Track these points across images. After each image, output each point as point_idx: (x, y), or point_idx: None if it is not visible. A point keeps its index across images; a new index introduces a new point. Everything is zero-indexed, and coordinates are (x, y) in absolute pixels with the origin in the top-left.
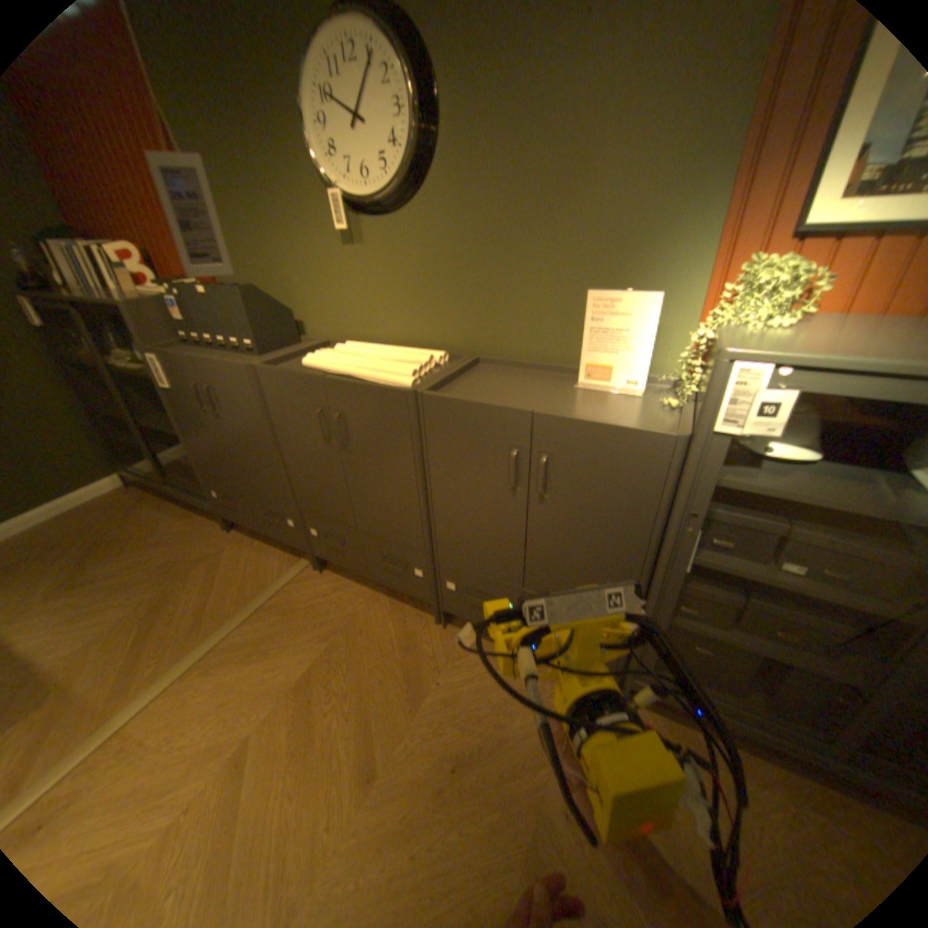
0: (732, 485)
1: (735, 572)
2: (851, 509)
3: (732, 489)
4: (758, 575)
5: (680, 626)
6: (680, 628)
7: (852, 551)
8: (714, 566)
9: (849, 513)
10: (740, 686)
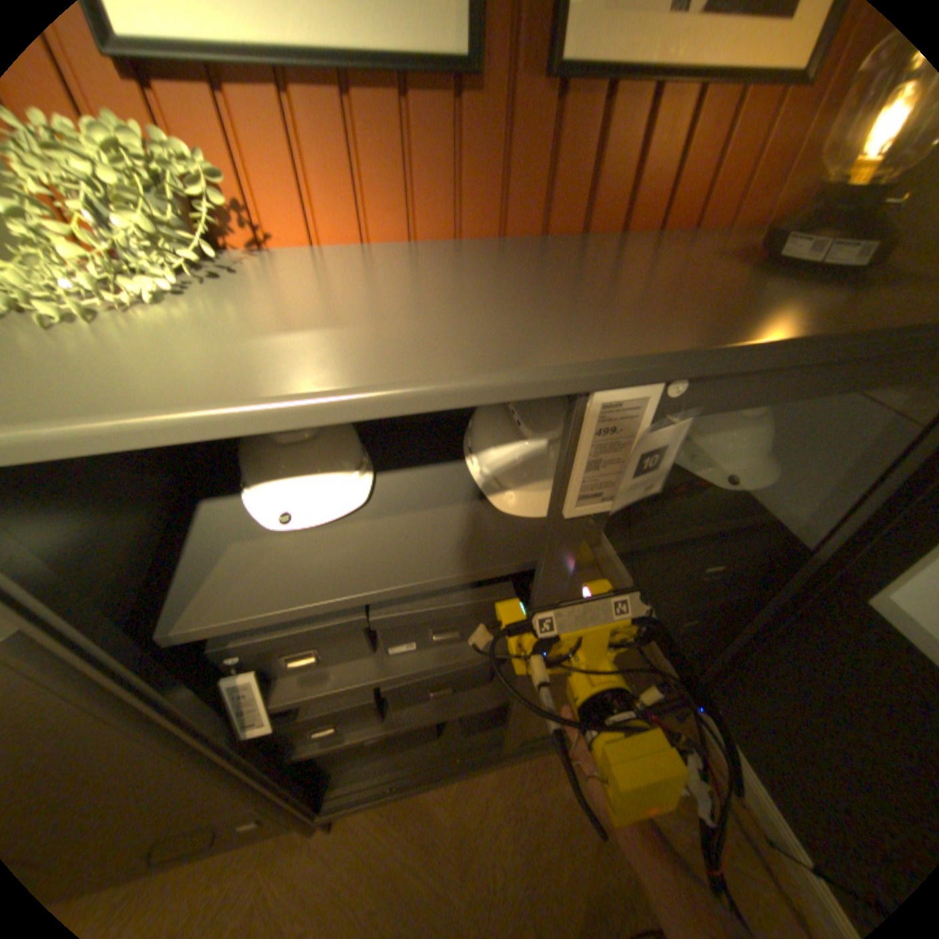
0: (226, 629)
1: (333, 695)
2: (407, 591)
3: (231, 631)
4: (363, 680)
5: (321, 754)
6: (323, 754)
7: (445, 613)
8: (303, 701)
9: (408, 594)
10: (428, 735)
